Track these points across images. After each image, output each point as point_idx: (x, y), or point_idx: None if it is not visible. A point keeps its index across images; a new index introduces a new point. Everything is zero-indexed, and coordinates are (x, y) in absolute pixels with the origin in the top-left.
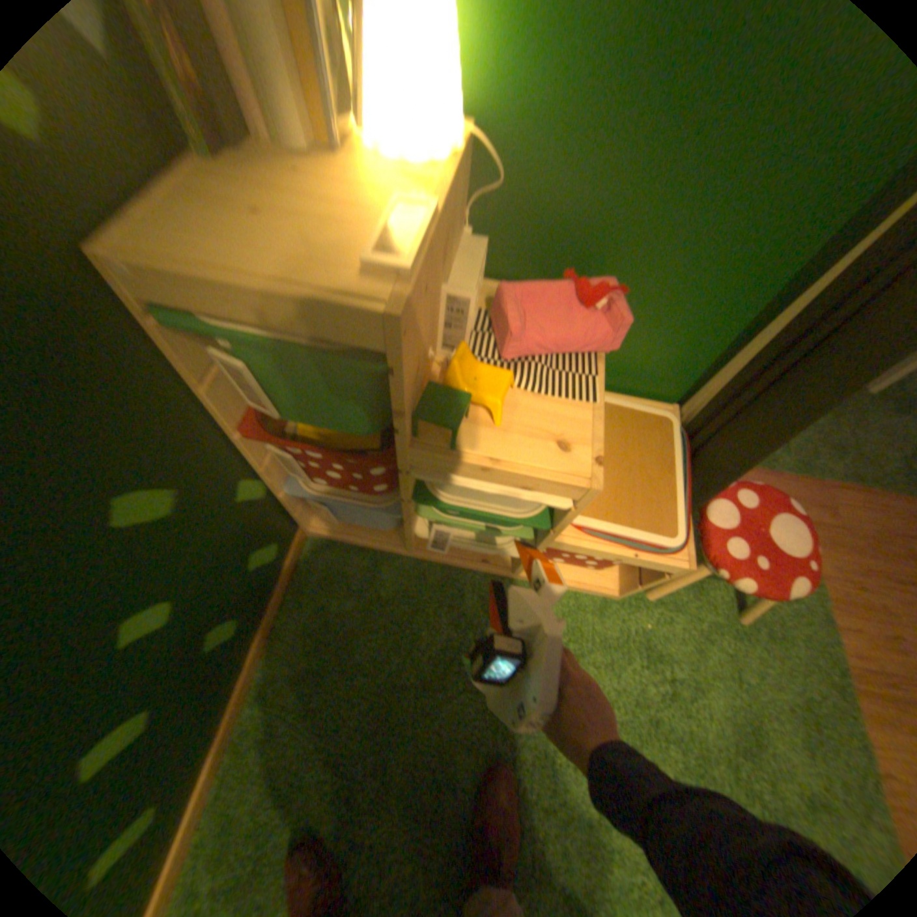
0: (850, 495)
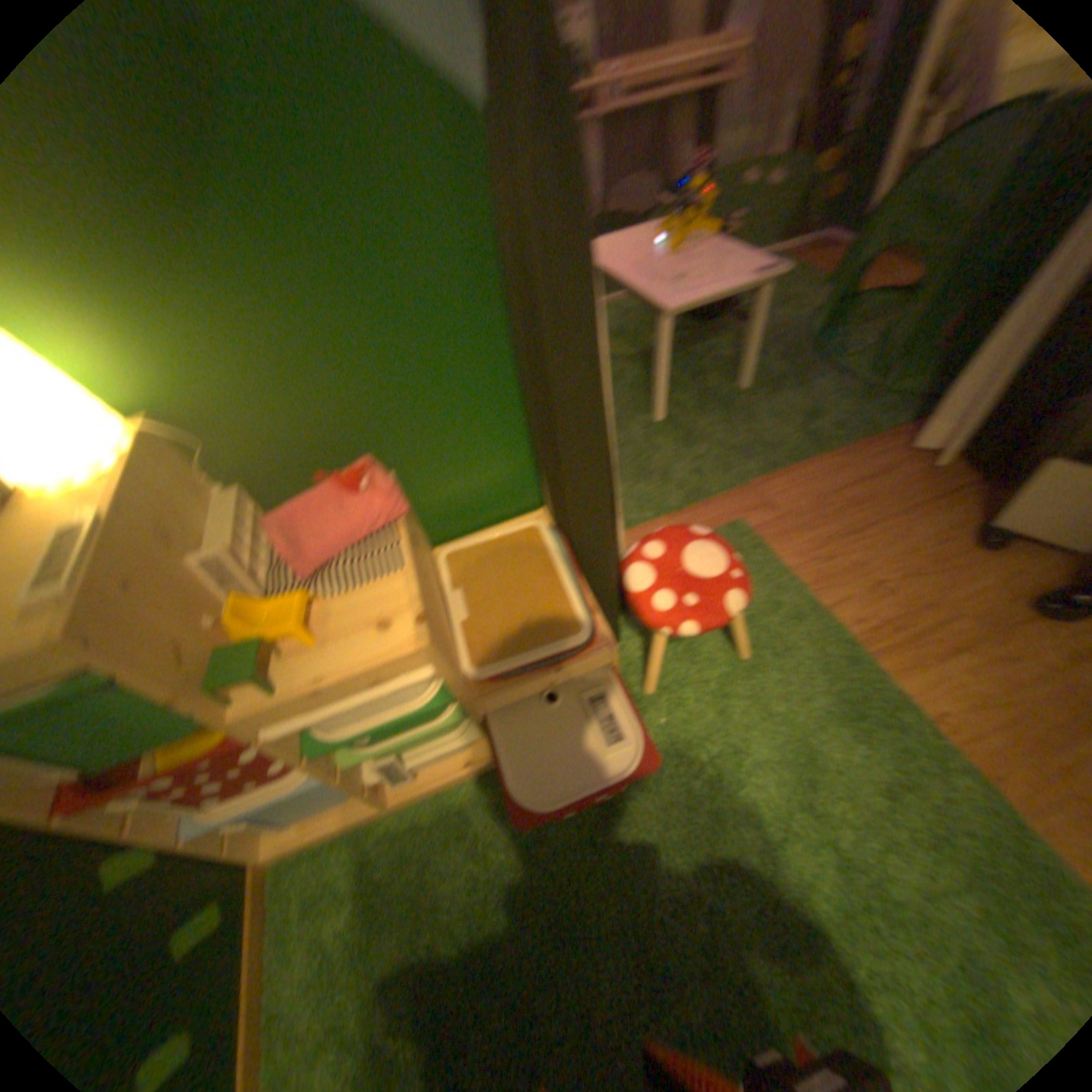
0: (775, 482)
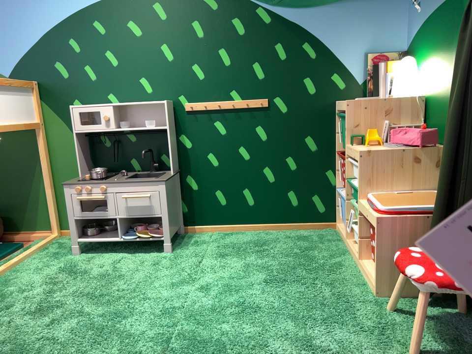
0: None
